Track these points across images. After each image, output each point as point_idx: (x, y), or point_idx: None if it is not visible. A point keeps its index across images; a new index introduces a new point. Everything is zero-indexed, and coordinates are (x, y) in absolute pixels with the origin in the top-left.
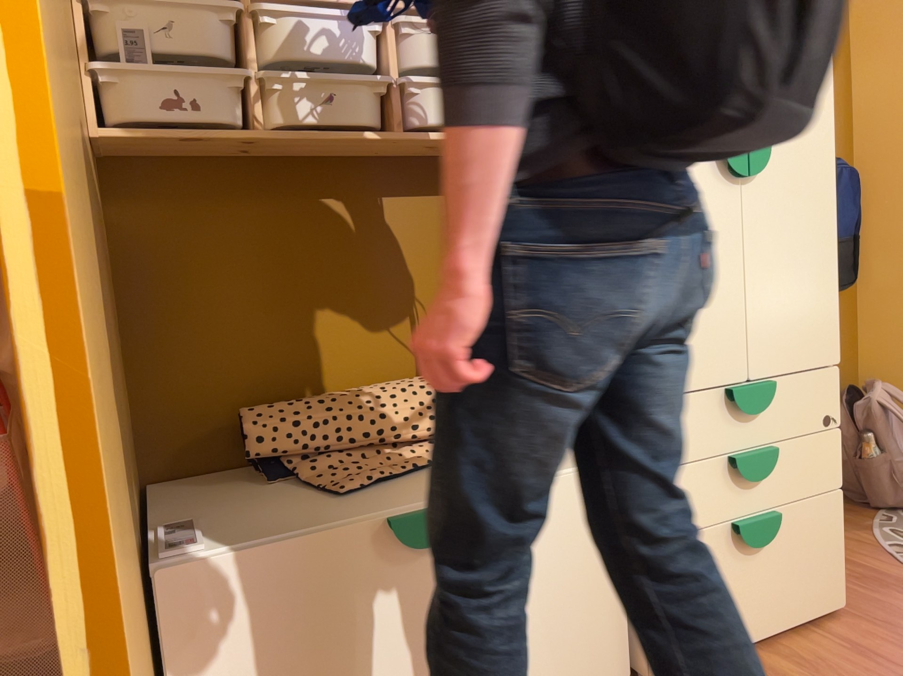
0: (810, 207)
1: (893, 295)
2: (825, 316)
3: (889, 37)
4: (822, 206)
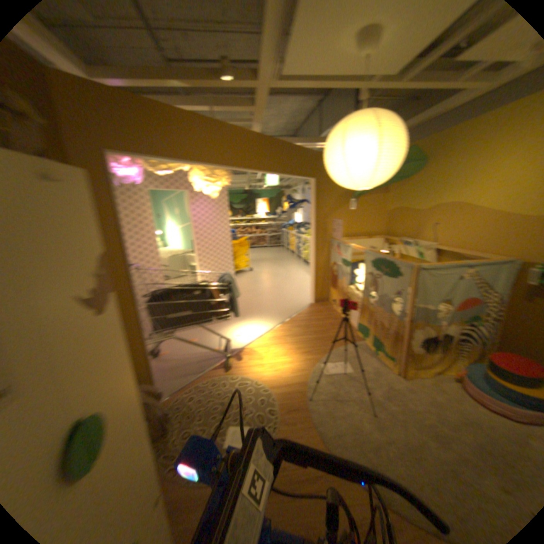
0: (130, 418)
1: (134, 344)
2: (147, 460)
3: (110, 231)
4: (135, 409)
